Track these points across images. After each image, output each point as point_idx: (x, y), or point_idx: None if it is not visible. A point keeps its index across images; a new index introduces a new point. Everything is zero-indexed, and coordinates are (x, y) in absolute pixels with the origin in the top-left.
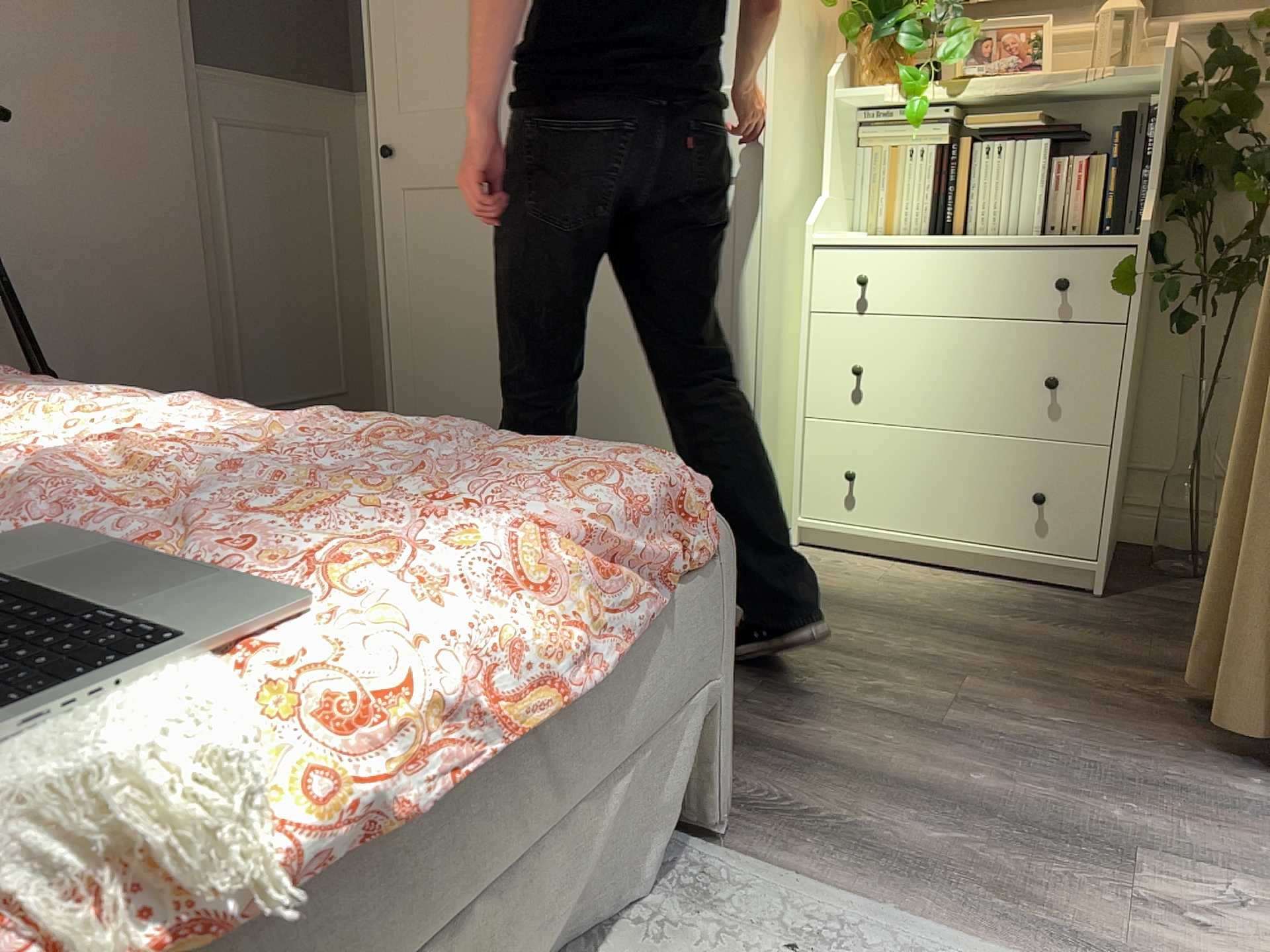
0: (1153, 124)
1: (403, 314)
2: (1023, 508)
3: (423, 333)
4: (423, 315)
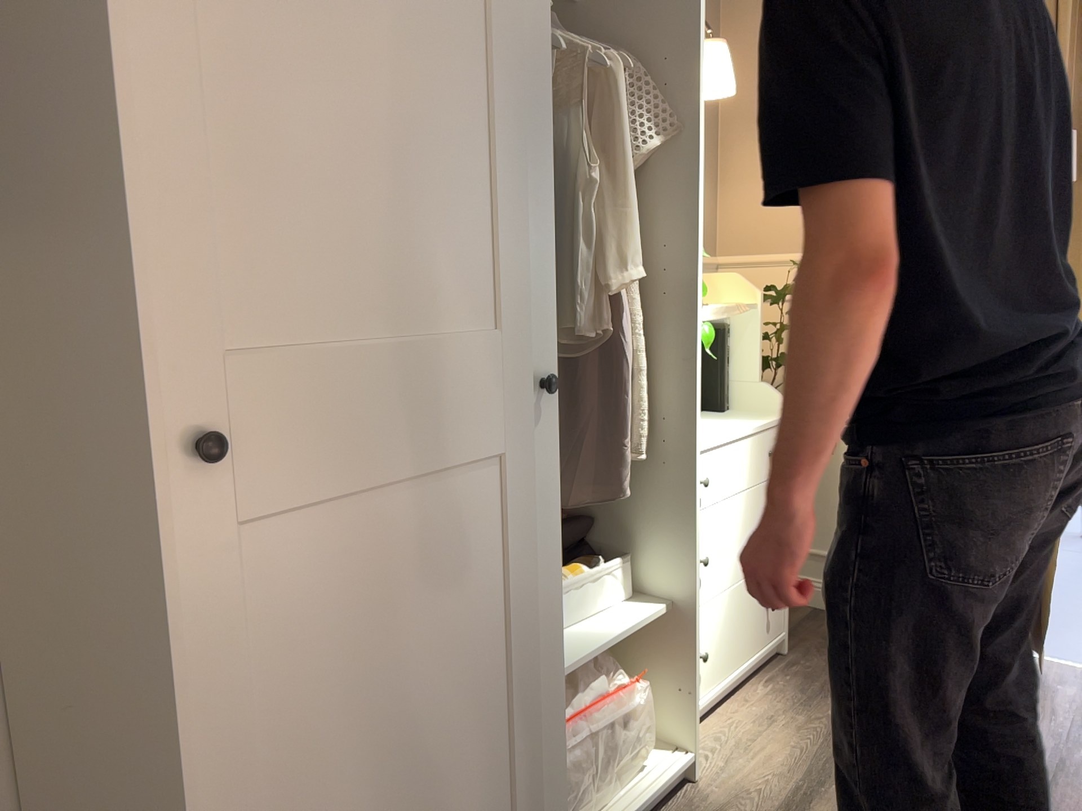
0: (725, 338)
1: (262, 786)
2: (758, 612)
3: (307, 796)
4: (305, 760)
